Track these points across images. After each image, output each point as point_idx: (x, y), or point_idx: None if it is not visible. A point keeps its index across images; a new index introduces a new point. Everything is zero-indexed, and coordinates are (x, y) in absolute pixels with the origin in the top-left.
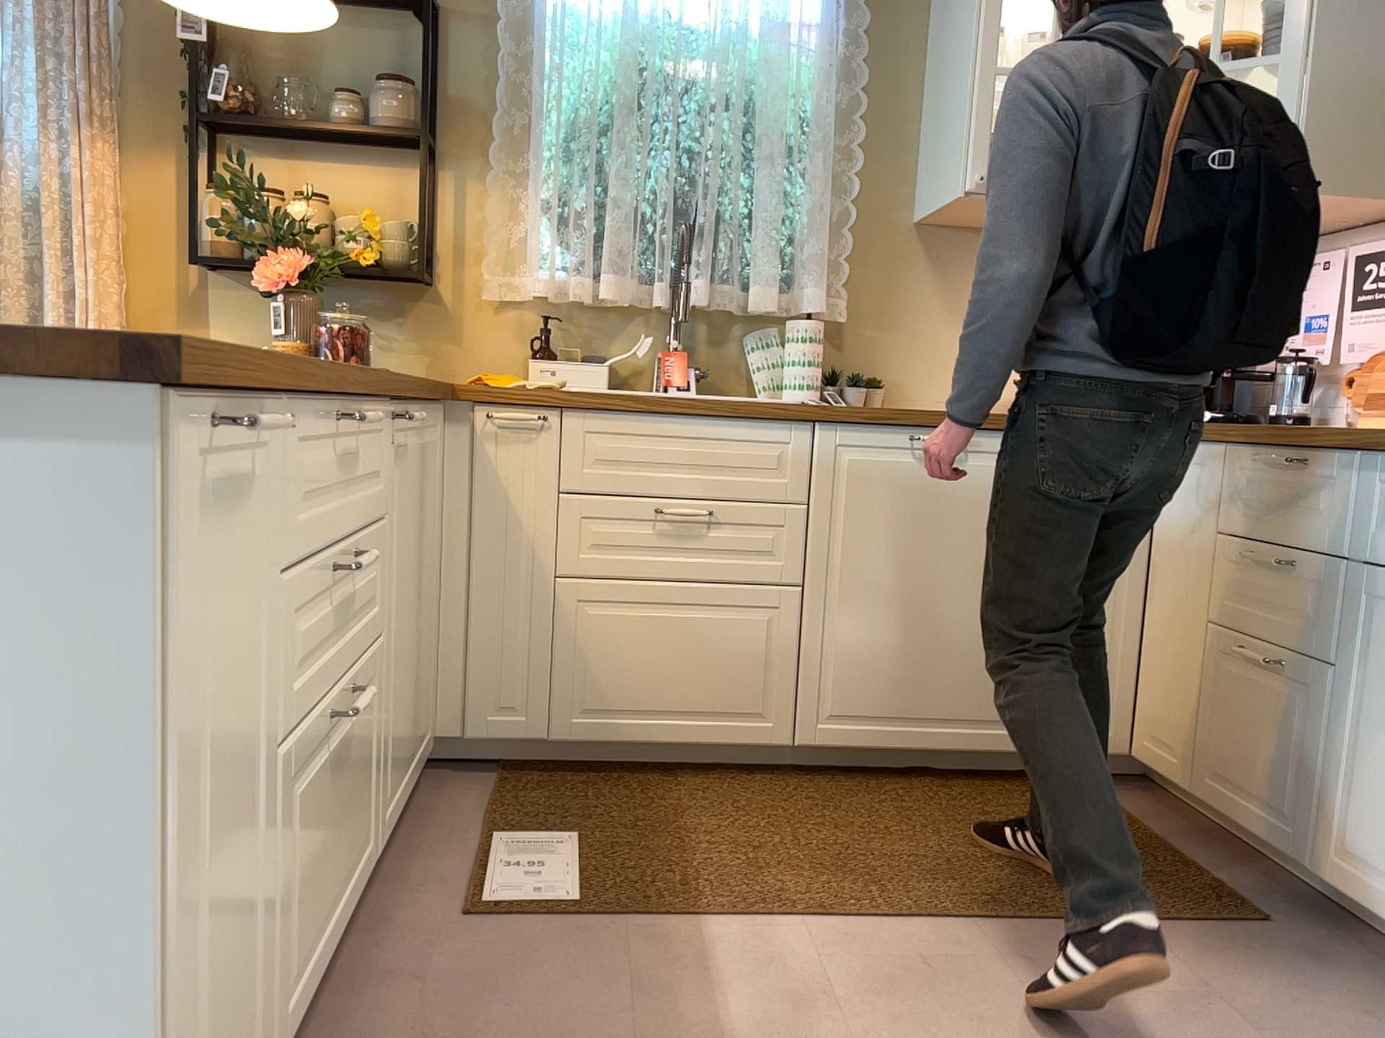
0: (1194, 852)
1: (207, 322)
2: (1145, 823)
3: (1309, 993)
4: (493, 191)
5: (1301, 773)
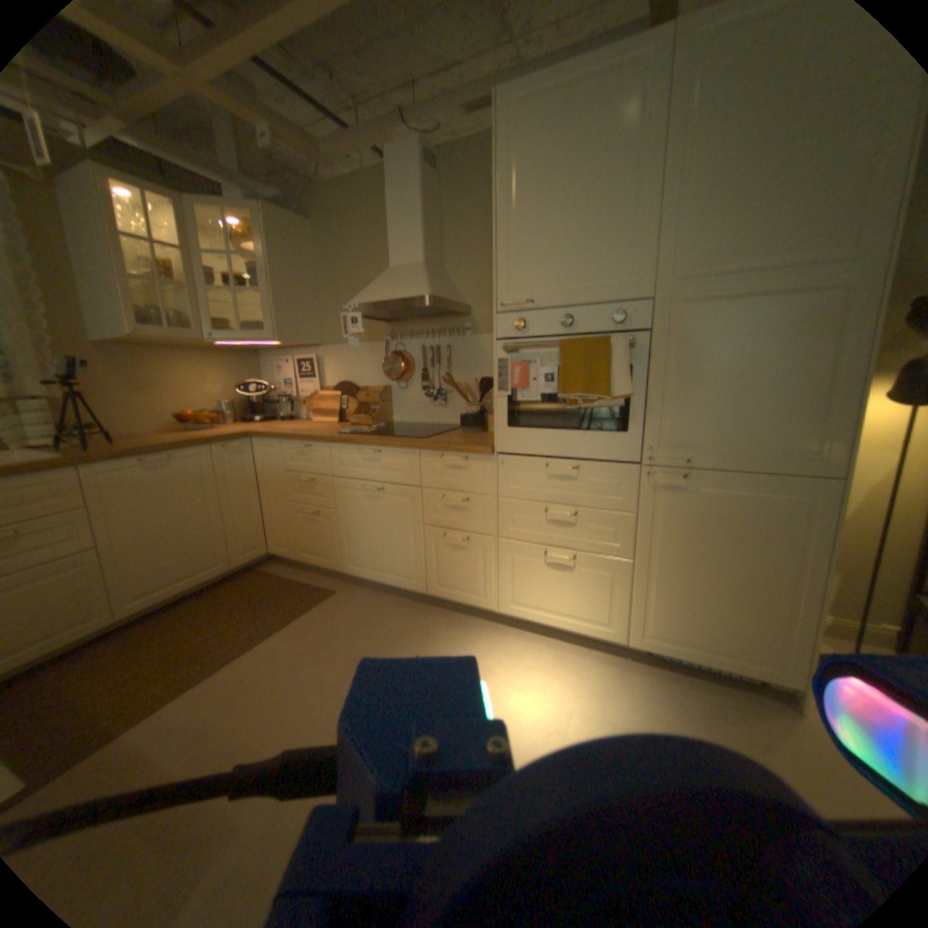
0: (300, 579)
1: None
2: (280, 576)
3: (352, 609)
4: None
5: (330, 544)
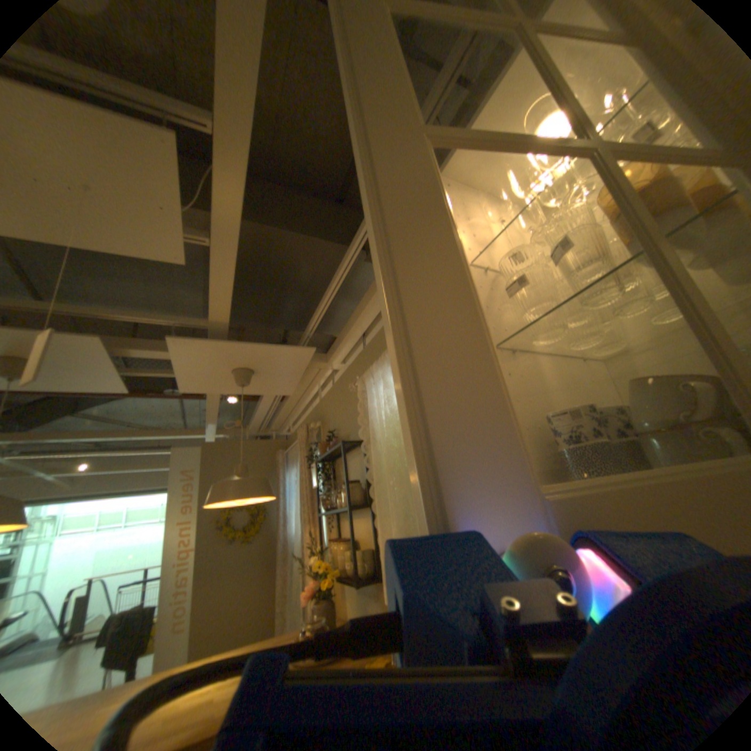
0: None
1: (344, 596)
2: None
3: None
4: (379, 527)
5: None
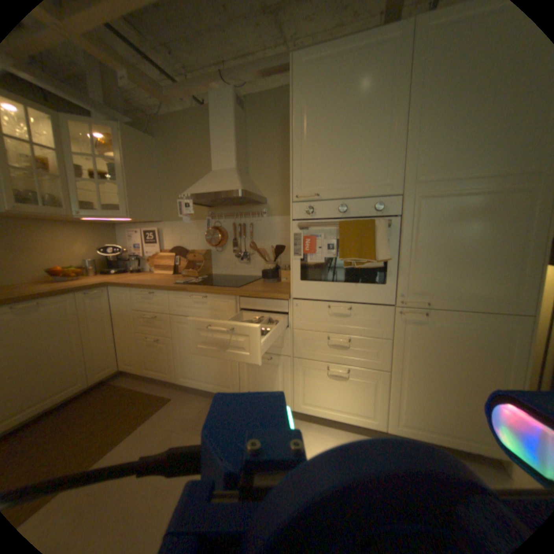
0: (143, 390)
1: None
2: (127, 389)
3: (184, 414)
4: None
5: (167, 363)
